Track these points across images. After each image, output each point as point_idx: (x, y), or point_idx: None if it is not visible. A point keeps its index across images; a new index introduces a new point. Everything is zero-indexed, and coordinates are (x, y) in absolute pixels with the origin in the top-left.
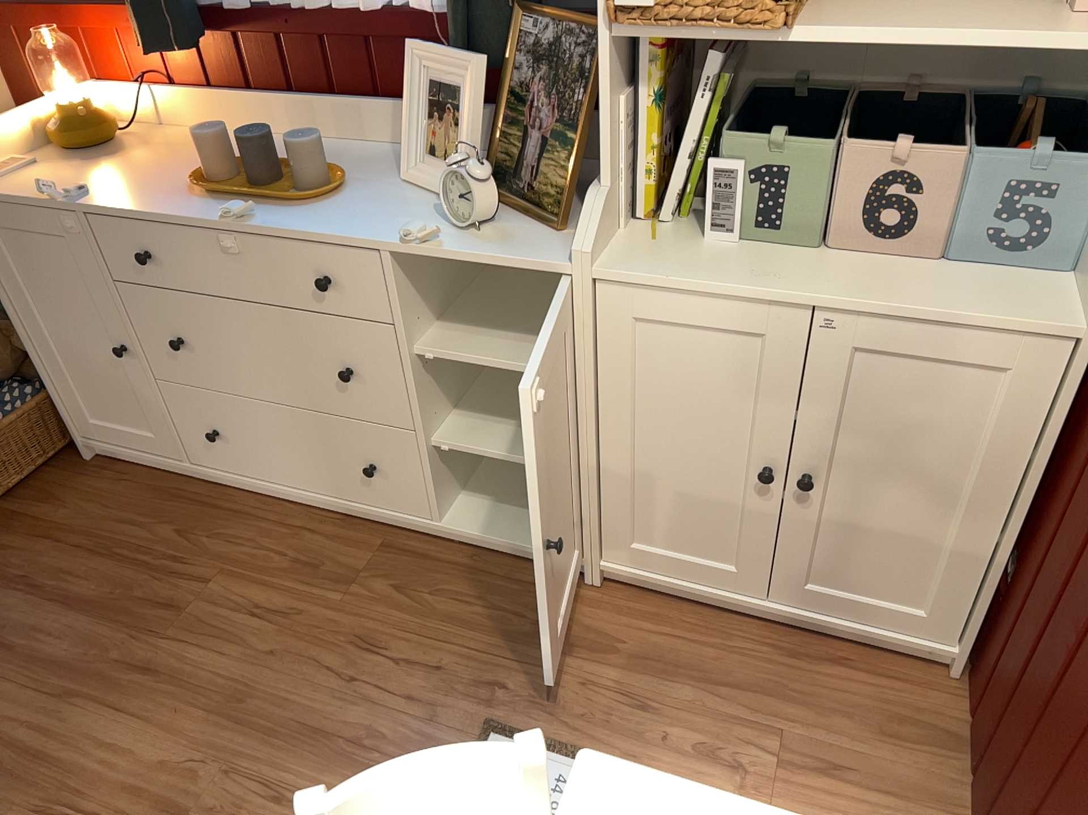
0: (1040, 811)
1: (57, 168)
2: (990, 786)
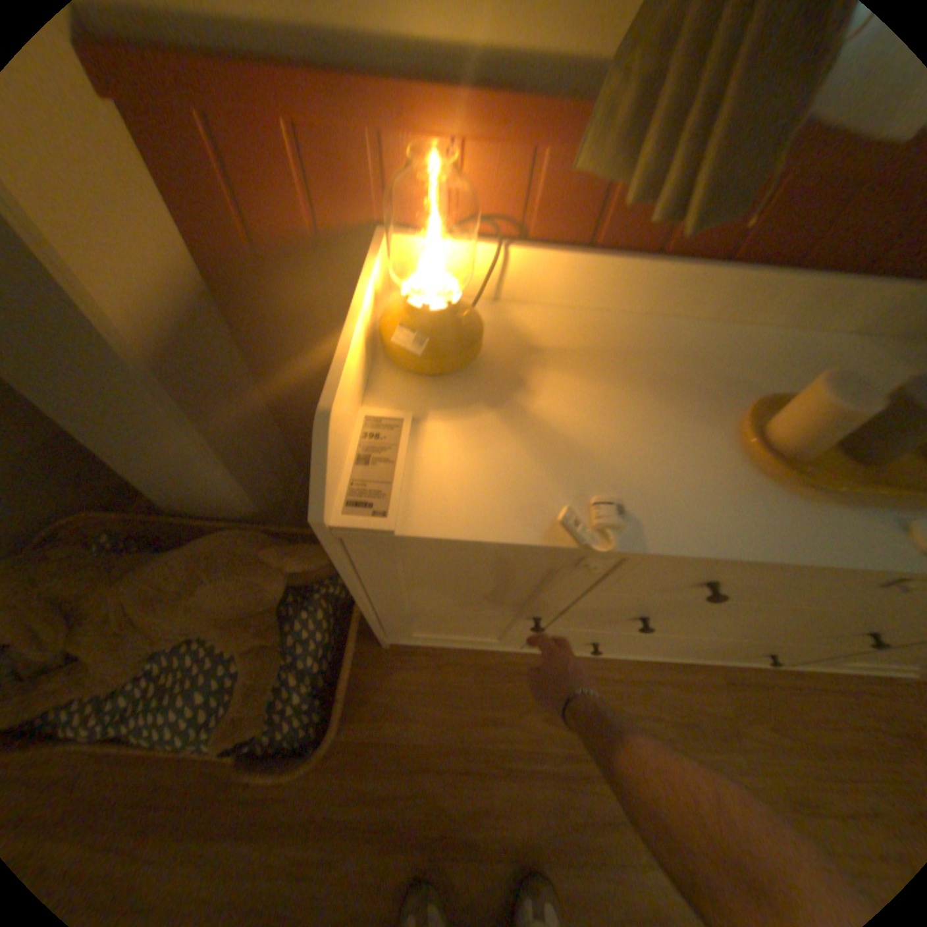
0: None
1: (465, 429)
2: None
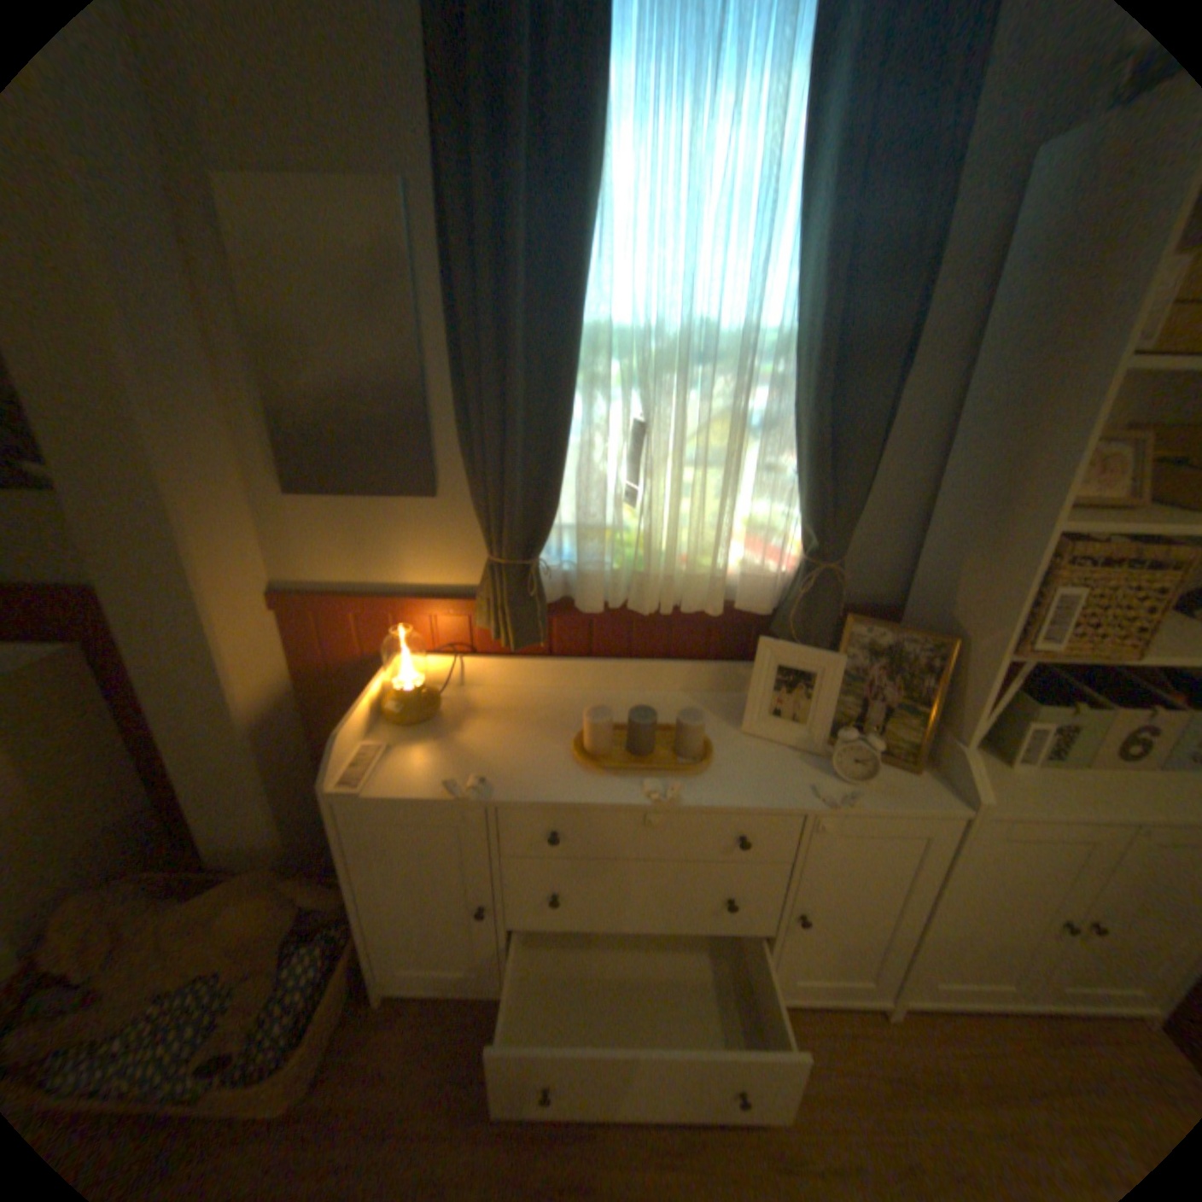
0: None
1: (414, 751)
2: None
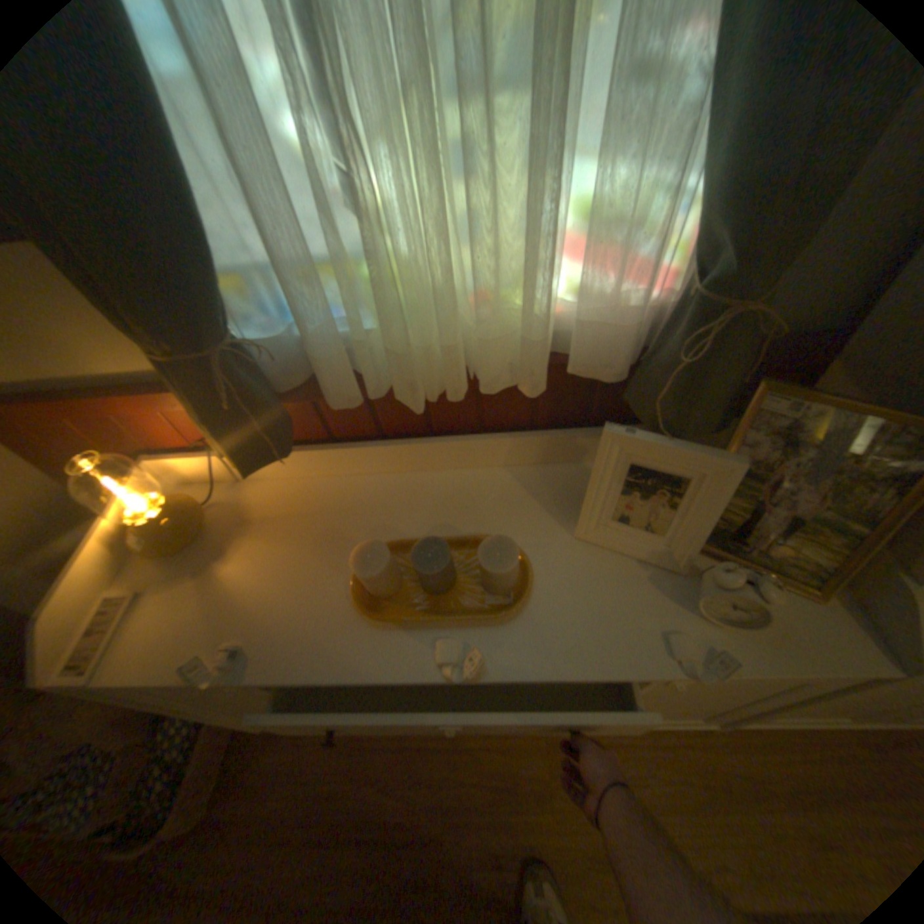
0: None
1: (167, 598)
2: None
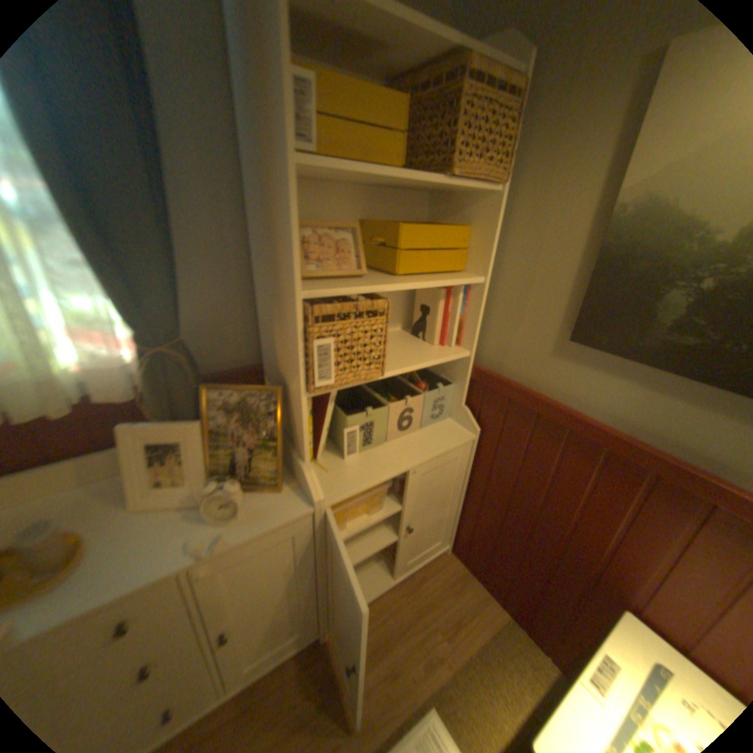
0: (541, 589)
1: None
2: (498, 588)
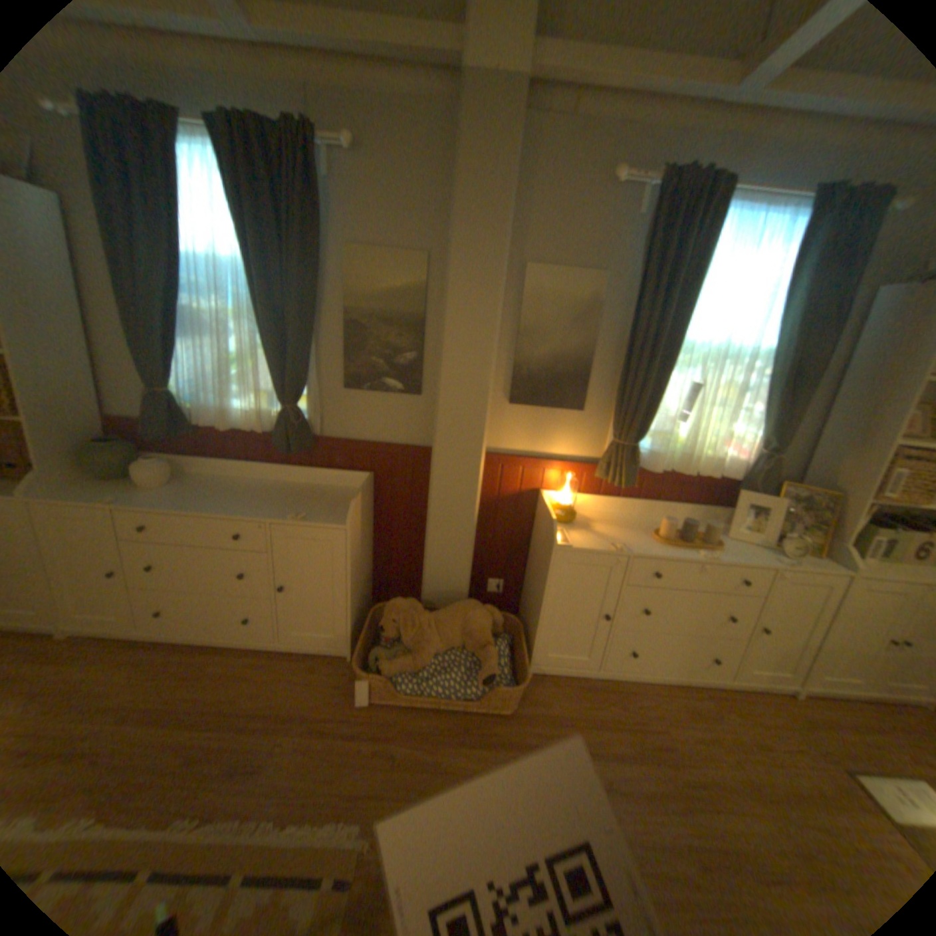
0: None
1: (577, 533)
2: None
